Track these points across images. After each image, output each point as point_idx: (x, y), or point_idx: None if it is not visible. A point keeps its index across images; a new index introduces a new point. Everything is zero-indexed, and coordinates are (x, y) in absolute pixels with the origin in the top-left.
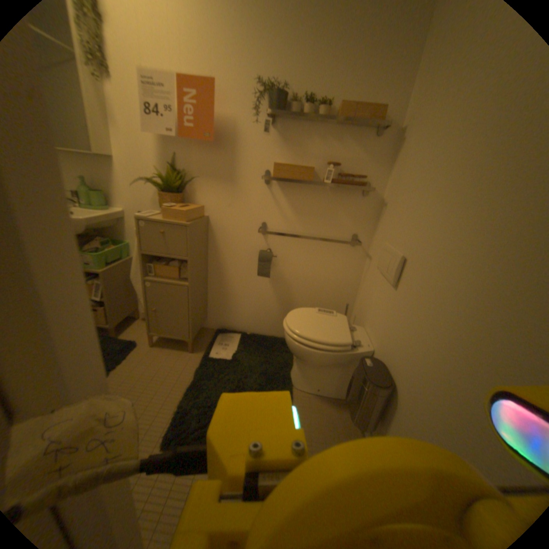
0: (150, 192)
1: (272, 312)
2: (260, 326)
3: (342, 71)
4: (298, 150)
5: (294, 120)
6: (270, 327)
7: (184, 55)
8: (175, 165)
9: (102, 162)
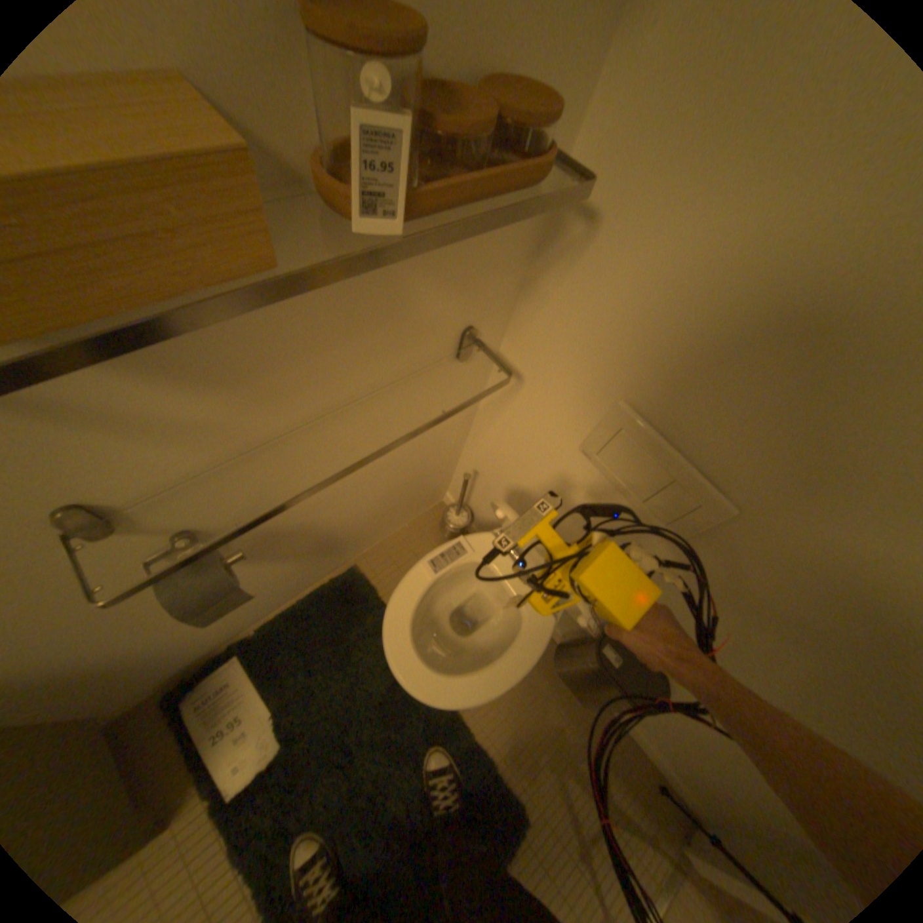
0: None
1: (280, 582)
2: (265, 609)
3: None
4: None
5: None
6: (290, 592)
7: None
8: None
9: None
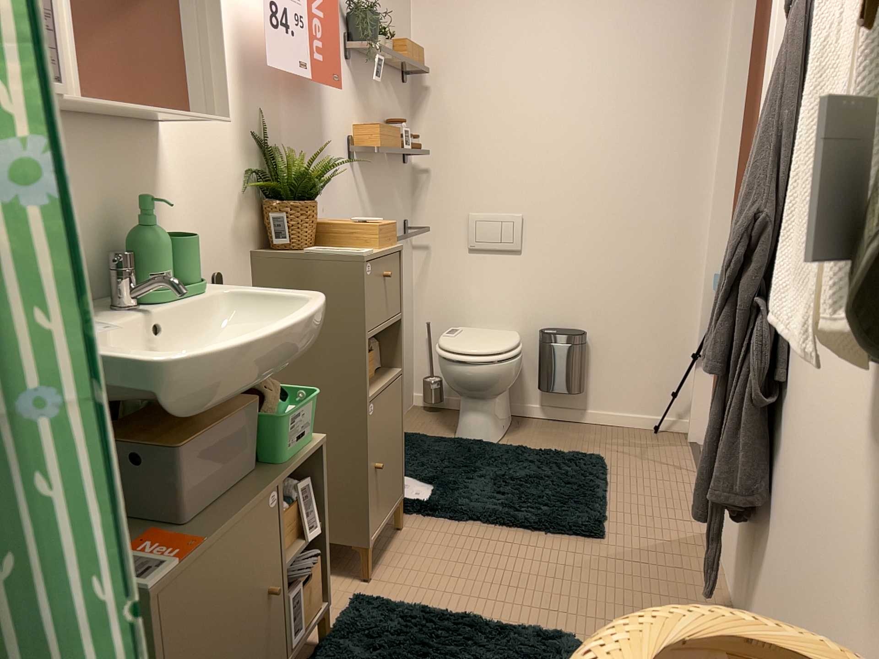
0: (229, 214)
1: None
2: None
3: (380, 2)
4: (366, 106)
5: (361, 61)
6: None
7: None
8: (264, 142)
9: (135, 146)
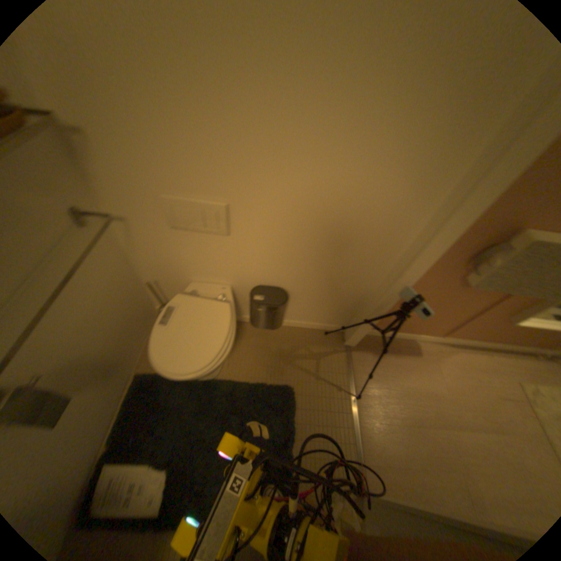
0: None
1: (94, 403)
2: (100, 428)
3: None
4: None
5: None
6: (109, 409)
7: None
8: None
9: None
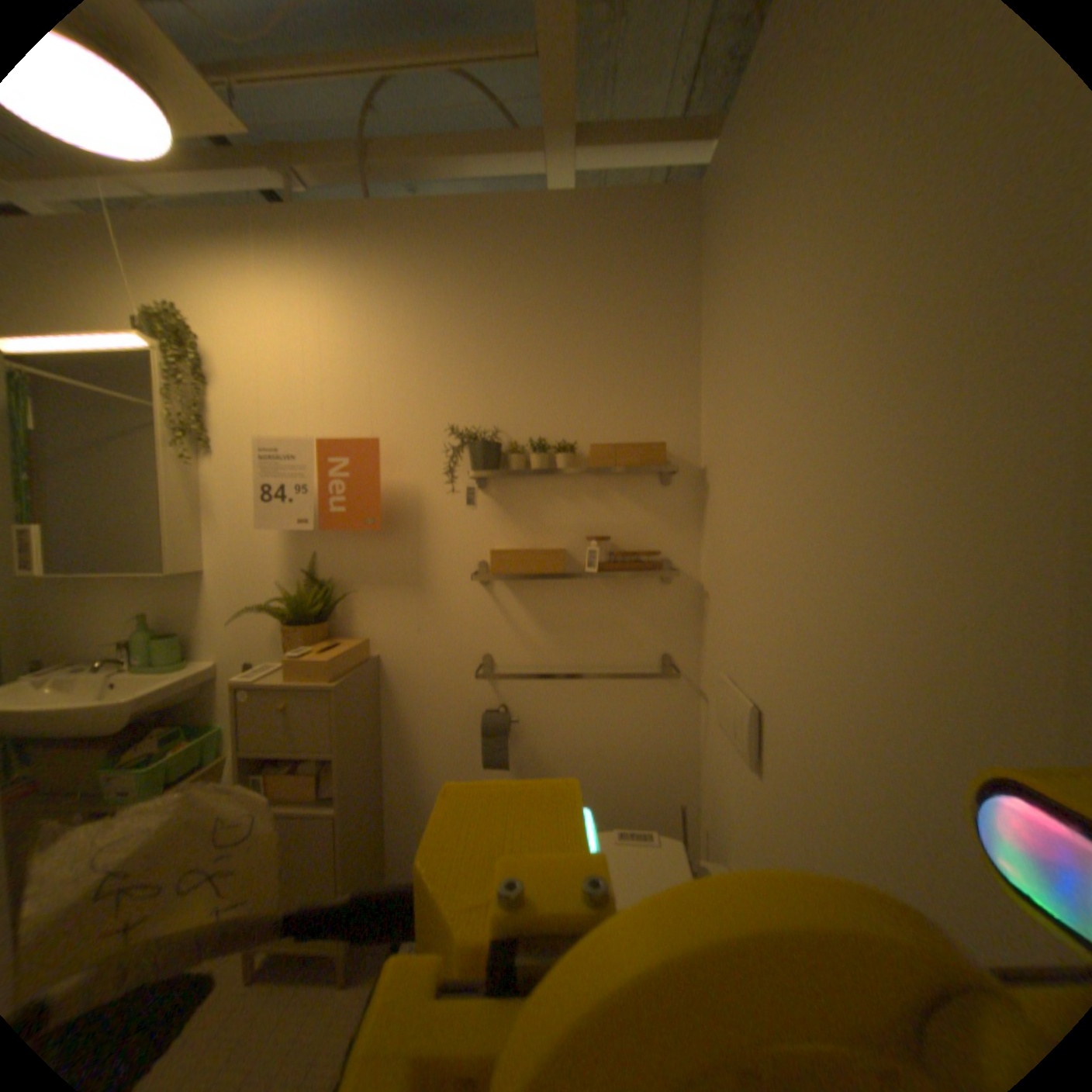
0: (266, 623)
1: None
2: None
3: (582, 403)
4: (532, 522)
5: (517, 478)
6: None
7: (331, 410)
8: (314, 573)
9: (181, 583)
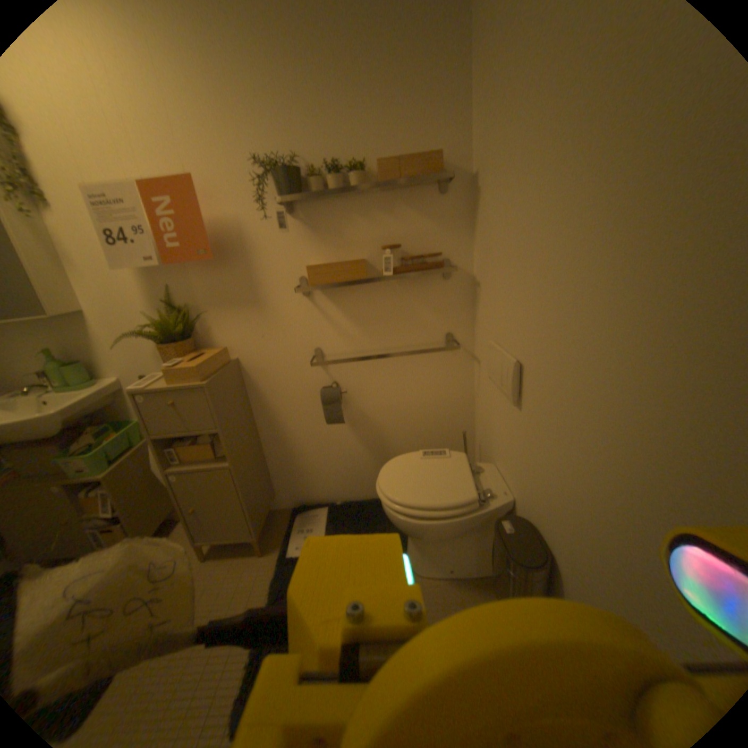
0: (148, 345)
1: (363, 465)
2: (352, 488)
3: (366, 119)
4: (337, 239)
5: (320, 201)
6: (366, 487)
7: (143, 151)
8: (172, 301)
9: (70, 322)
